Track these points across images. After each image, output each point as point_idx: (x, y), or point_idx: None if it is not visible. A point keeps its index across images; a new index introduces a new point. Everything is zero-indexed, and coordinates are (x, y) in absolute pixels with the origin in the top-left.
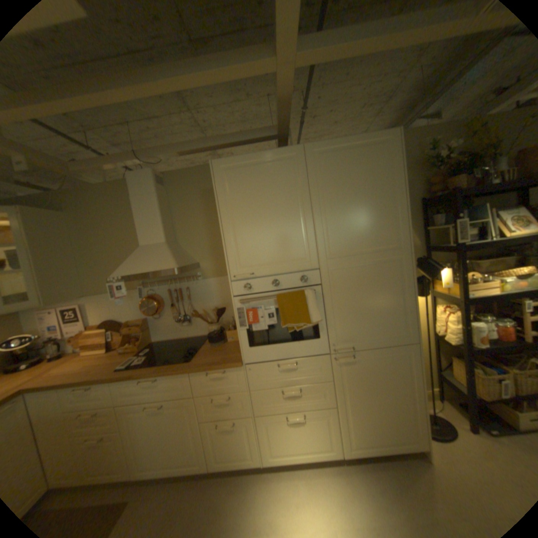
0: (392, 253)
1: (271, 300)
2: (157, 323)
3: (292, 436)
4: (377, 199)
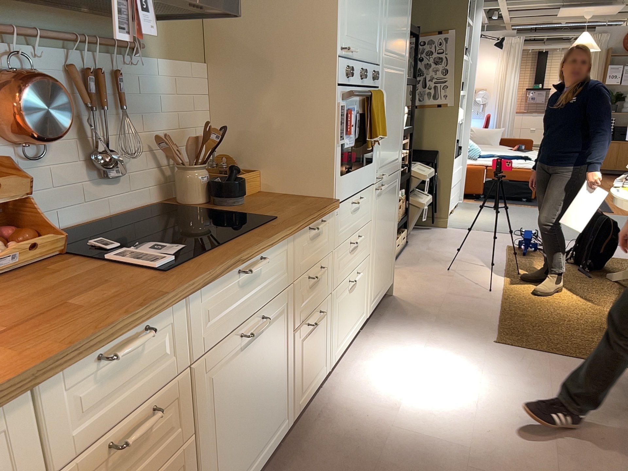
0: (403, 65)
1: (359, 101)
2: (31, 172)
3: (350, 305)
4: None
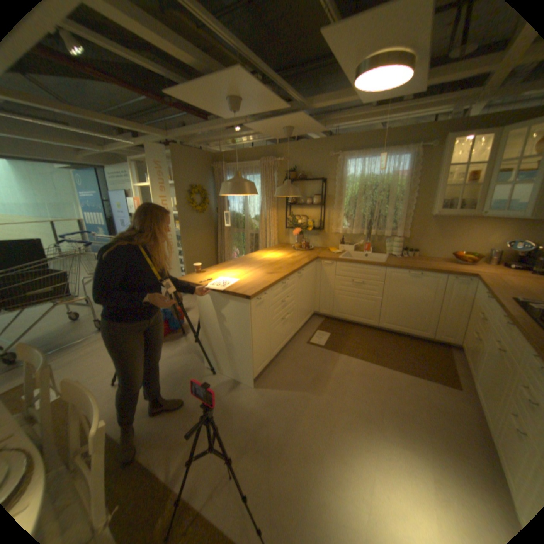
0: None
1: None
2: None
3: None
4: None
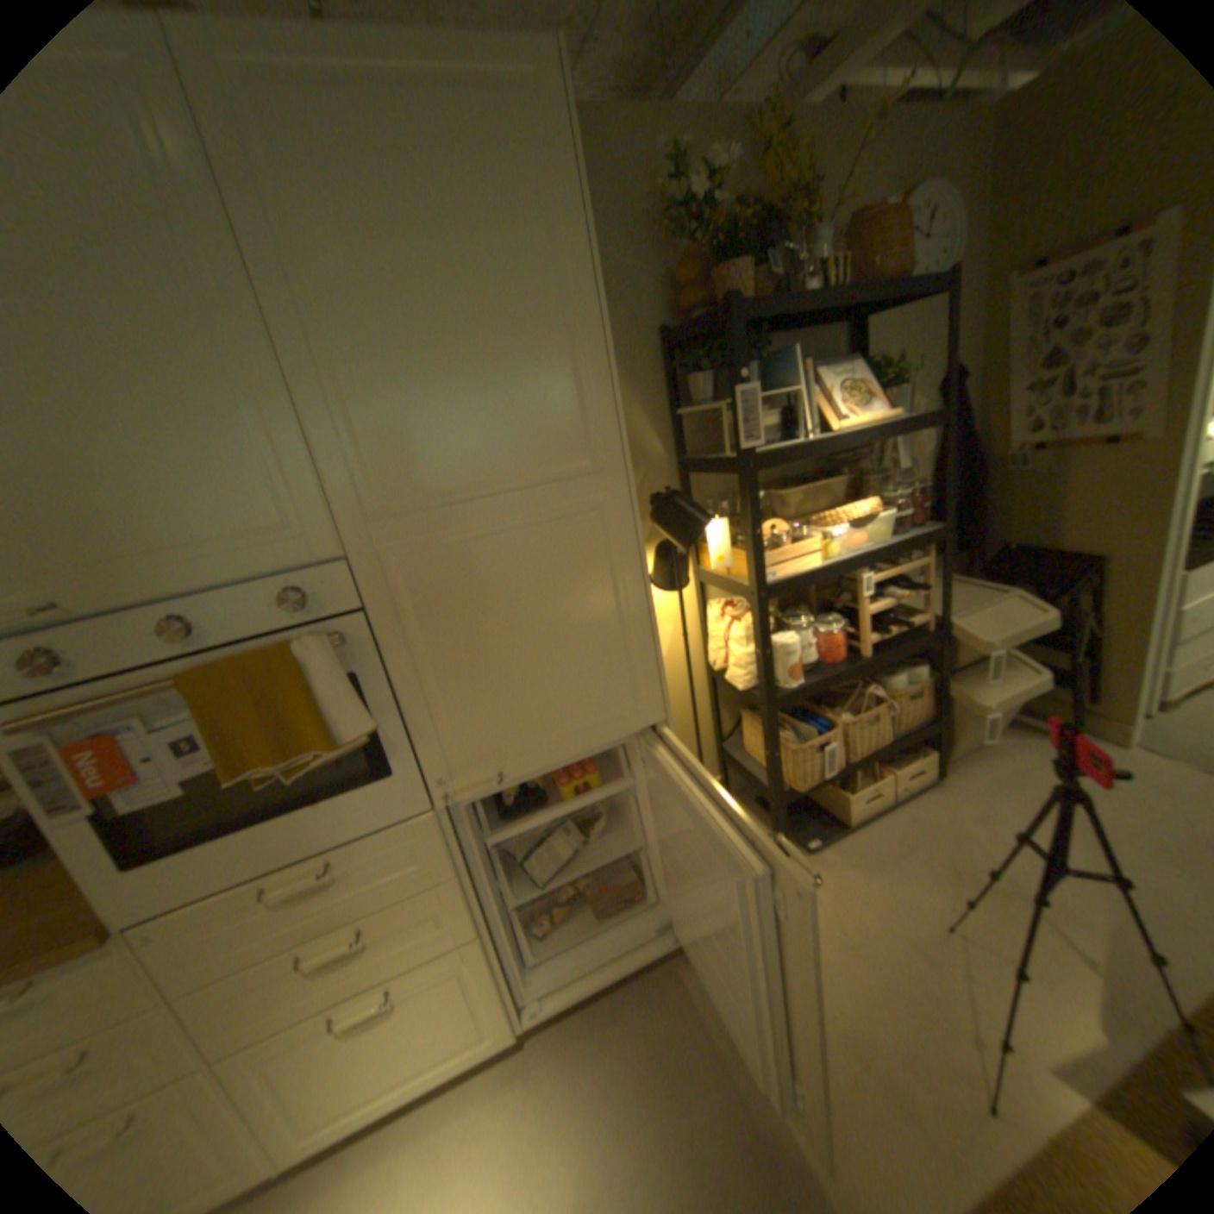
0: (577, 487)
1: (172, 696)
2: None
3: (358, 1057)
4: (511, 307)
